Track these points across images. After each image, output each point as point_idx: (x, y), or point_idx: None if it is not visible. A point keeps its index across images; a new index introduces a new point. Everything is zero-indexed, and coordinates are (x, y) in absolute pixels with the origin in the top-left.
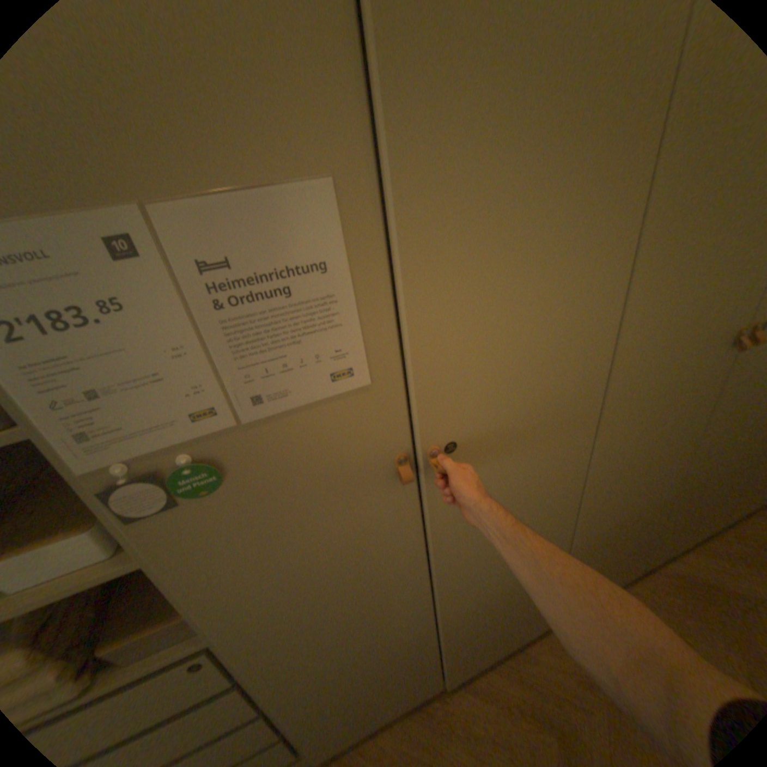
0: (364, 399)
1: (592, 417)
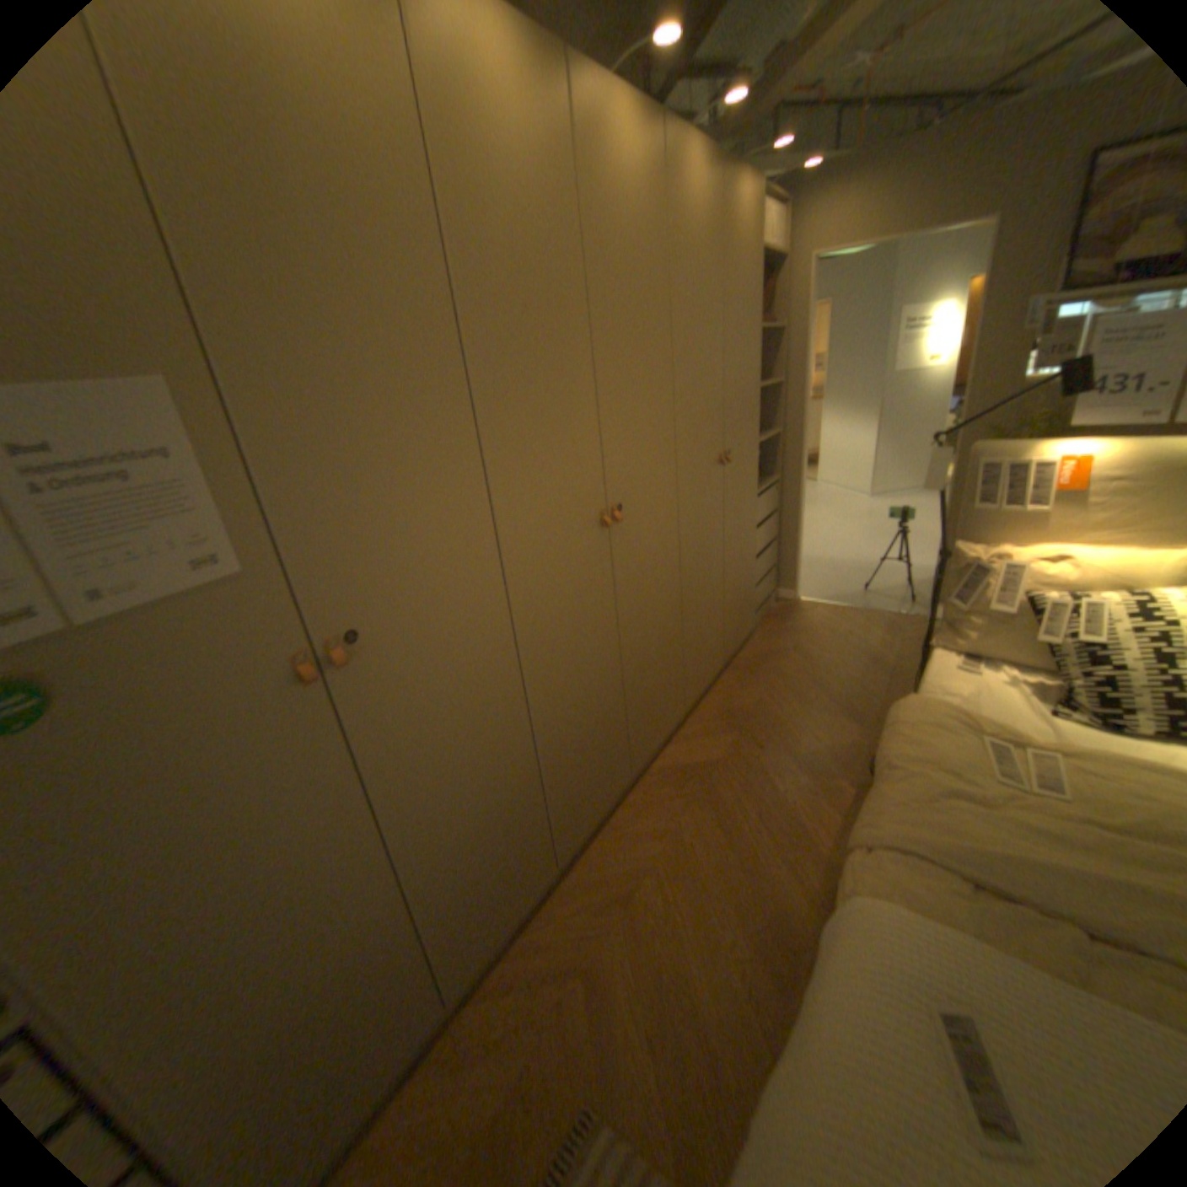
0: (238, 588)
1: (499, 597)
